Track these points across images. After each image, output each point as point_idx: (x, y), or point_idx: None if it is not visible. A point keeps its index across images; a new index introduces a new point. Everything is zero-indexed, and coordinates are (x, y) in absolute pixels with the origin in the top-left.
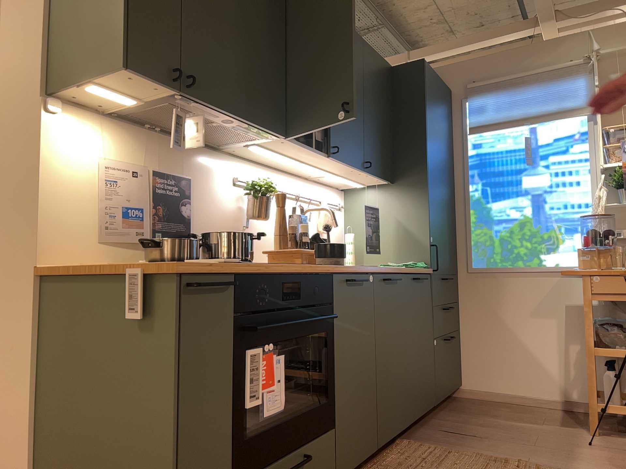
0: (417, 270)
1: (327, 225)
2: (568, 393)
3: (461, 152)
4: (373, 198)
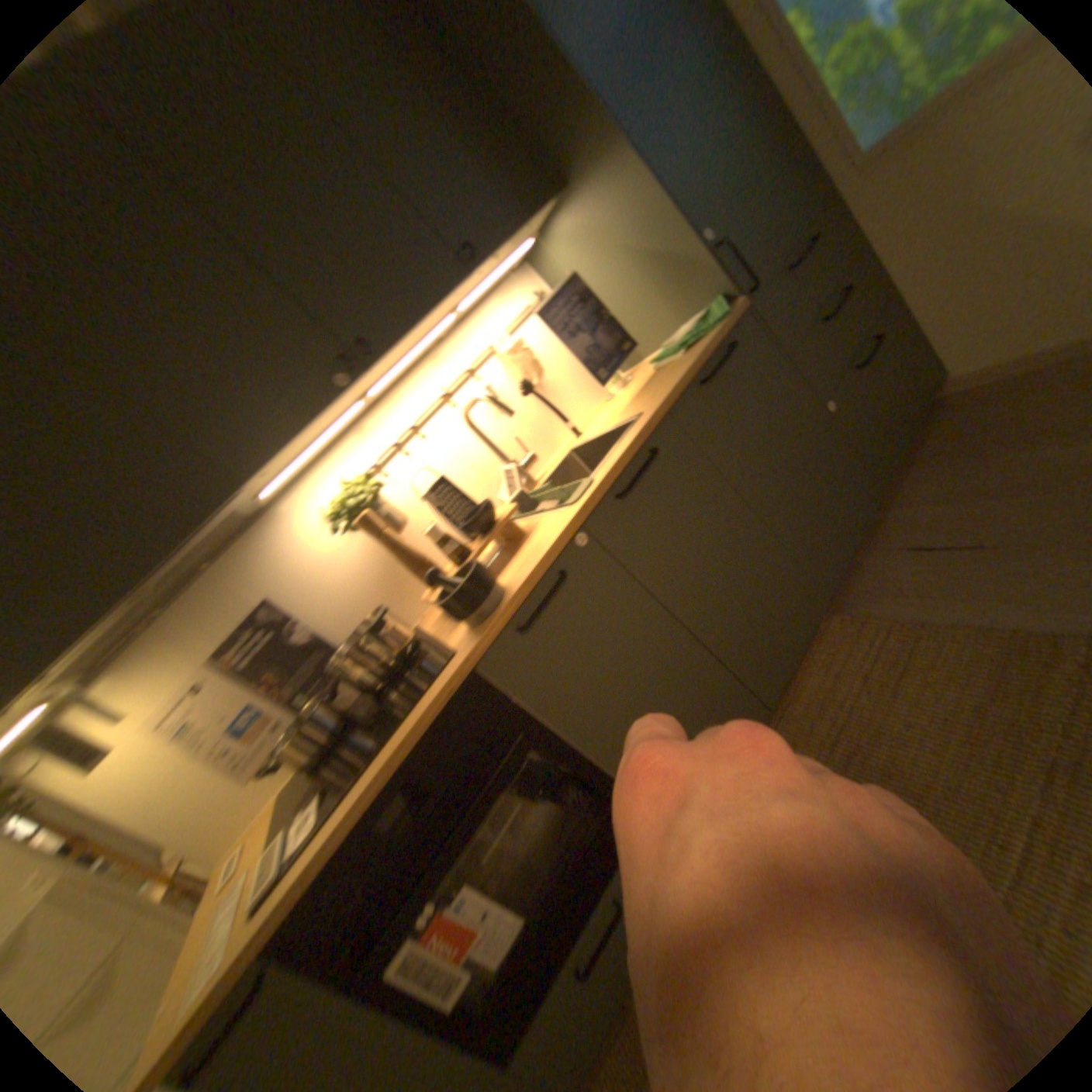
0: (704, 347)
1: (524, 380)
2: None
3: None
4: (566, 238)
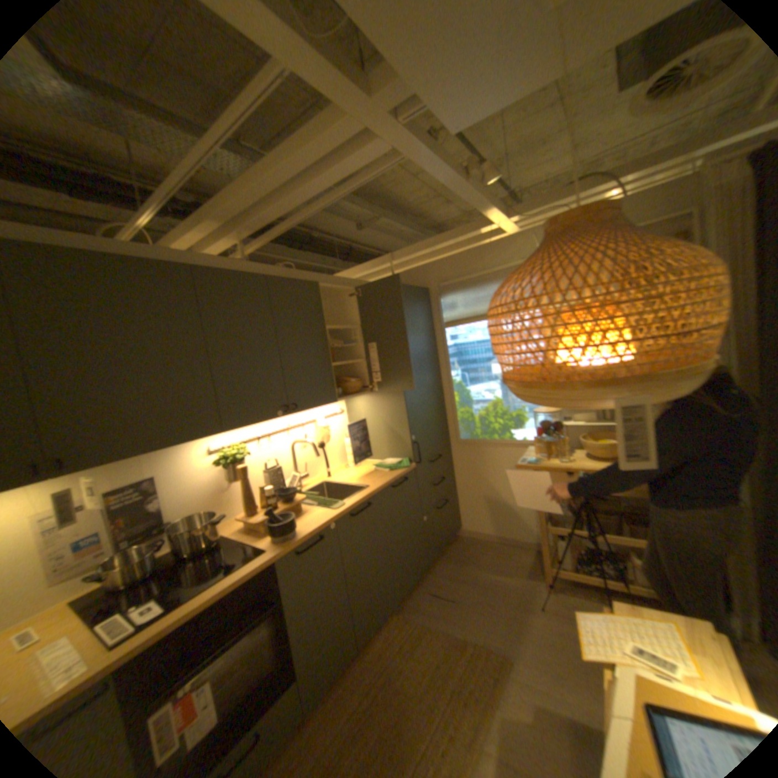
0: (397, 475)
1: (321, 443)
2: (539, 539)
3: (442, 343)
4: (365, 404)
